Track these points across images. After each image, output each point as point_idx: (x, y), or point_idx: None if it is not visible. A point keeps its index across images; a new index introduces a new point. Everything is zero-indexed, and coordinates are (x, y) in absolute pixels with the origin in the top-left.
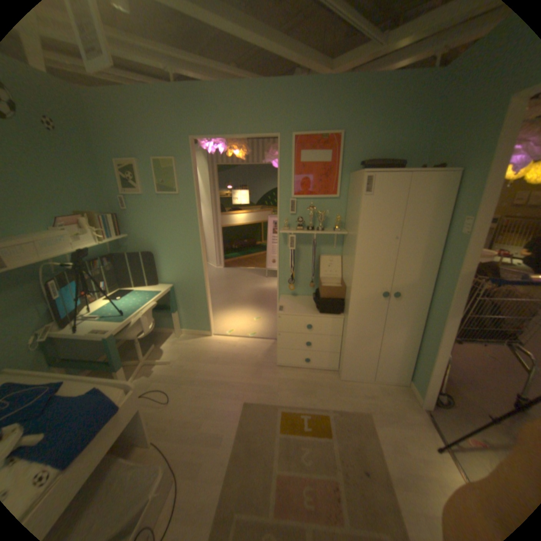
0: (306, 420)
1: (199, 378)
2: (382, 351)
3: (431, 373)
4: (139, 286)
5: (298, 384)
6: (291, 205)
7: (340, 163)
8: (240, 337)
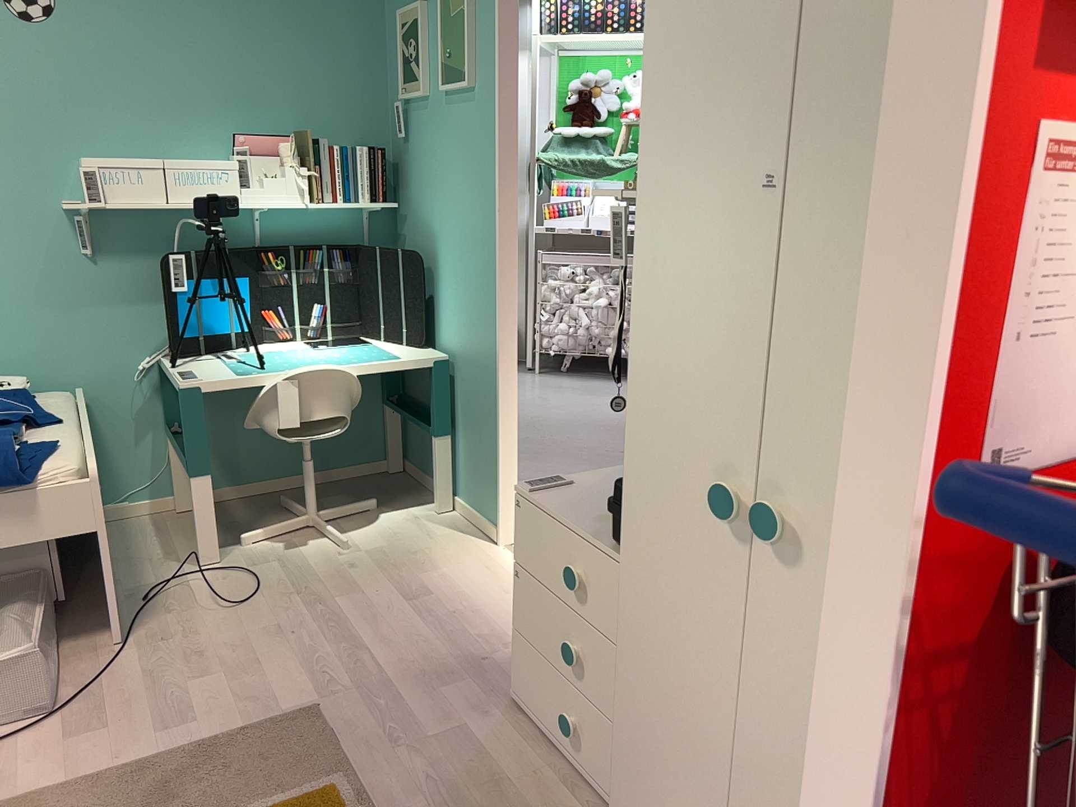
0: None
1: (338, 602)
2: None
3: None
4: (388, 341)
5: (476, 771)
6: None
7: None
8: None
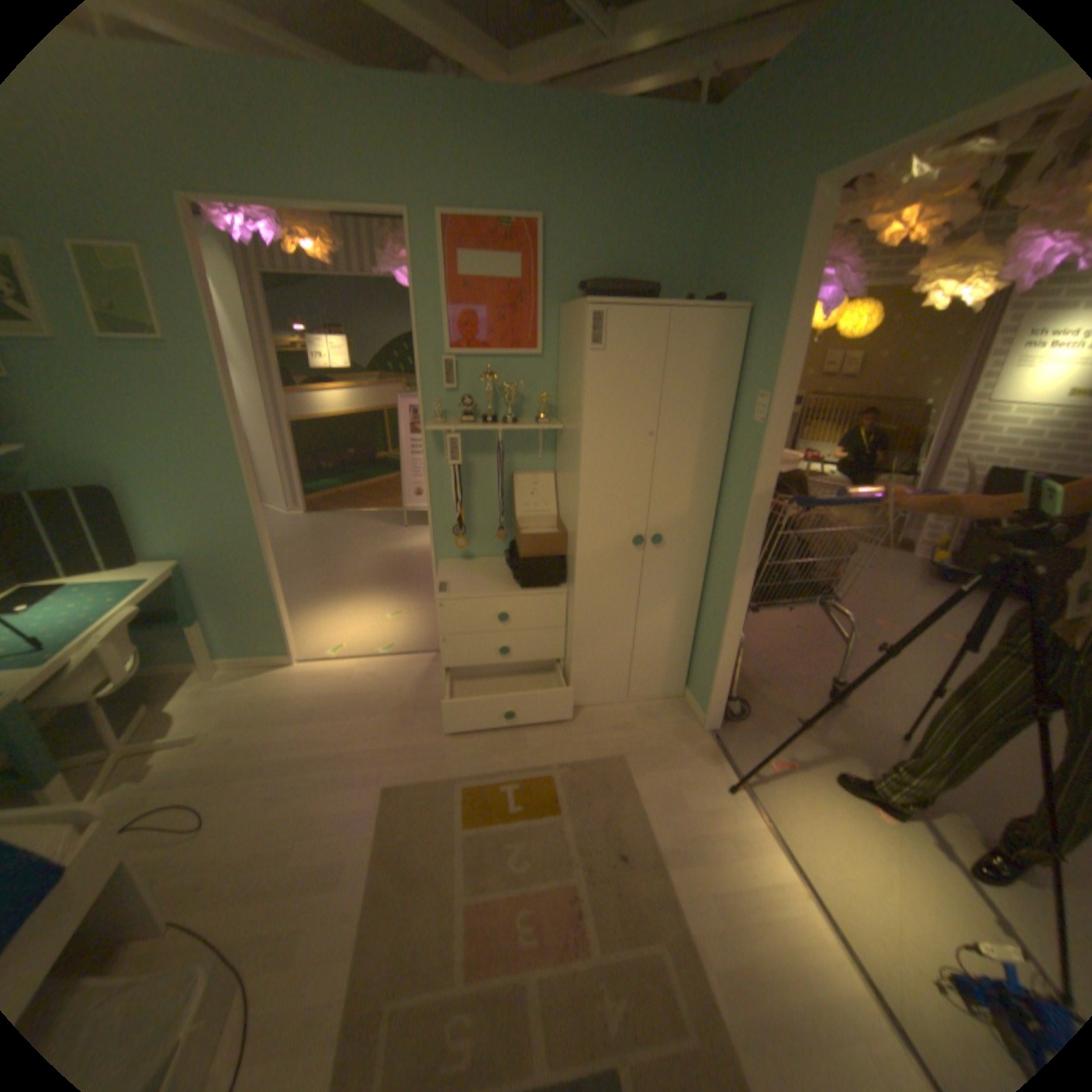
0: (509, 793)
1: (270, 760)
2: (634, 643)
3: (711, 667)
4: (76, 575)
5: (487, 731)
6: (444, 372)
7: (537, 284)
8: (356, 659)
